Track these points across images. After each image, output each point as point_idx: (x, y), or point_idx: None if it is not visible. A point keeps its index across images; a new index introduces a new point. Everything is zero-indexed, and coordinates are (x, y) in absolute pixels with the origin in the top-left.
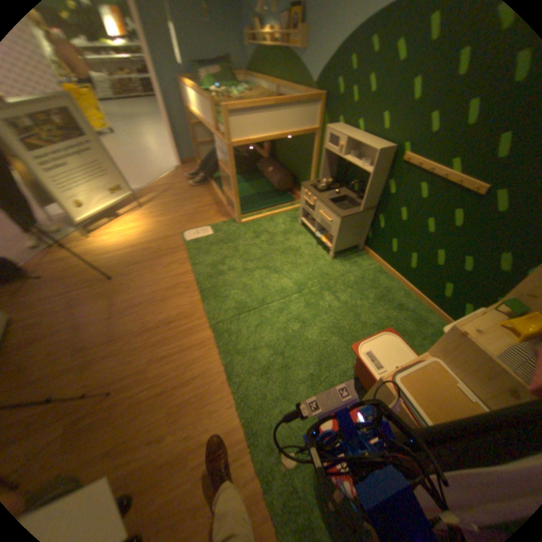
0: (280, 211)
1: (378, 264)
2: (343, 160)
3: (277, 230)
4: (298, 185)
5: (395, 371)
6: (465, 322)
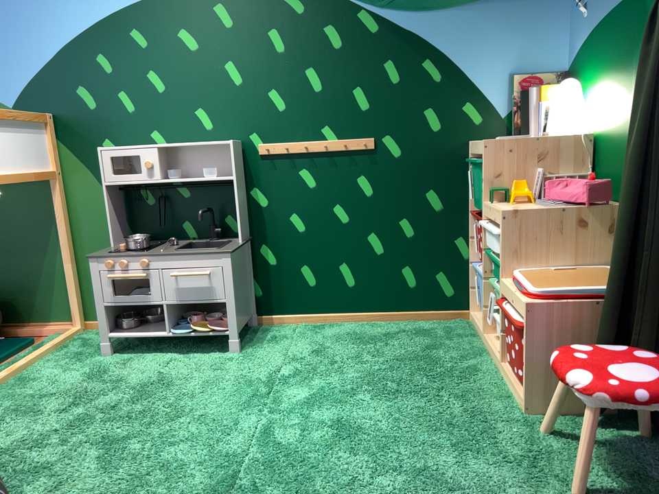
0: (26, 358)
1: (298, 323)
2: (141, 201)
3: (63, 383)
4: (13, 314)
5: (518, 296)
6: (498, 210)
